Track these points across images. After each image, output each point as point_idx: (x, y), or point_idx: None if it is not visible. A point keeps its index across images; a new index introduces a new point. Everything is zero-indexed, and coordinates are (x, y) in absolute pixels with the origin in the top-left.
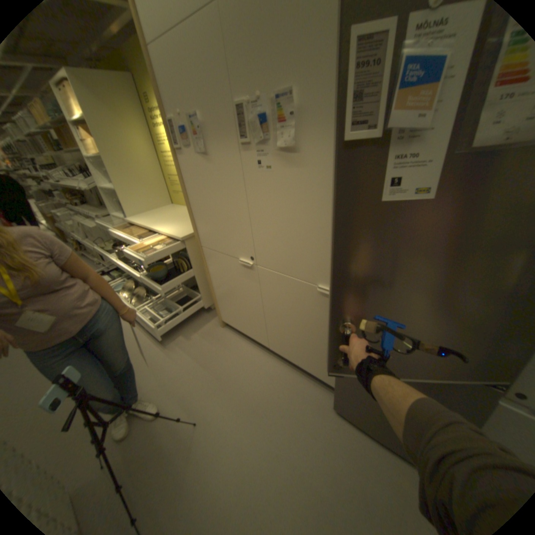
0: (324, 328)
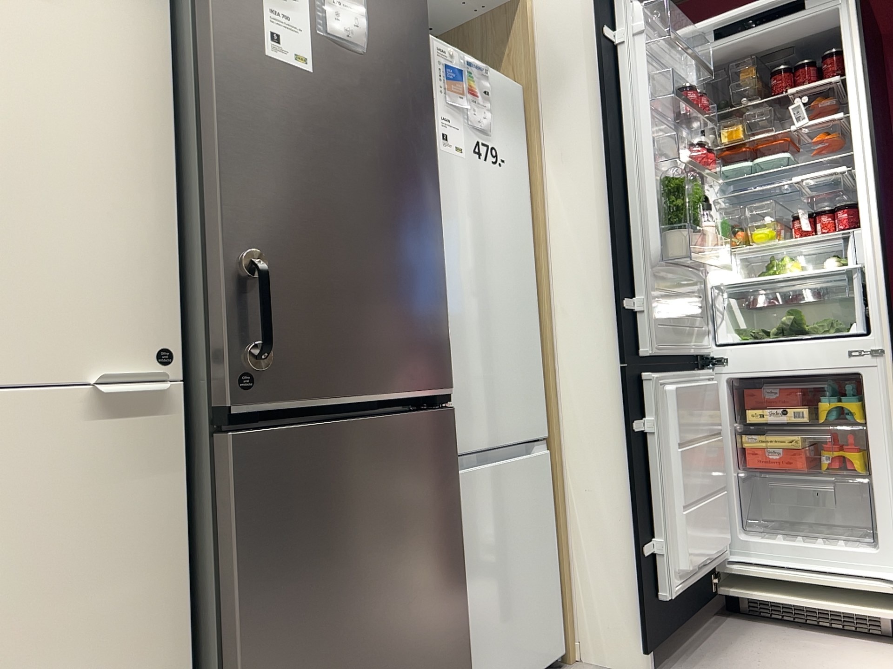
0: (121, 571)
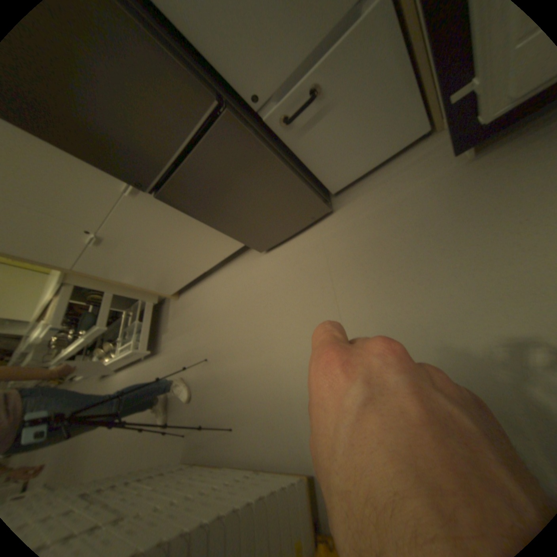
0: (179, 212)
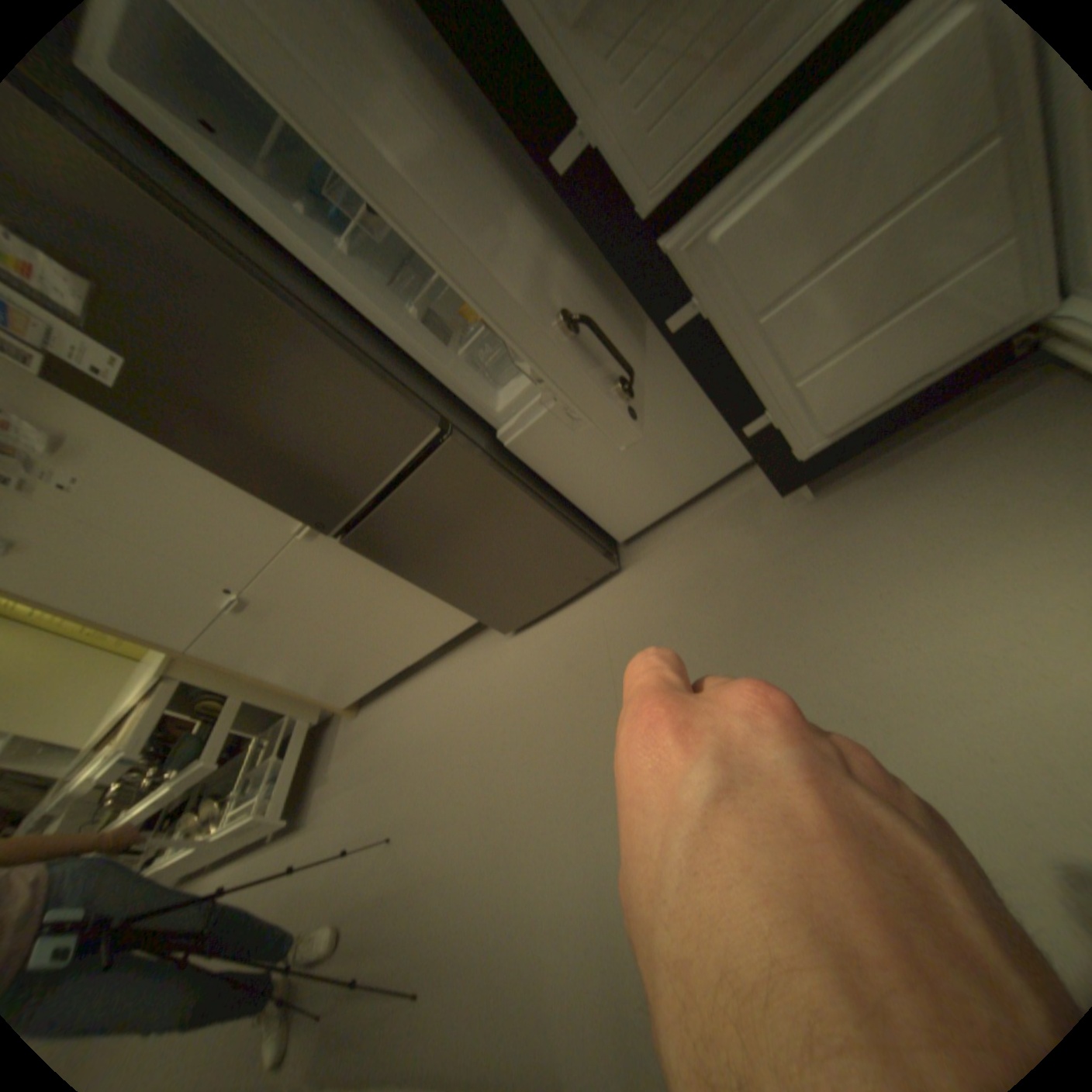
0: (376, 565)
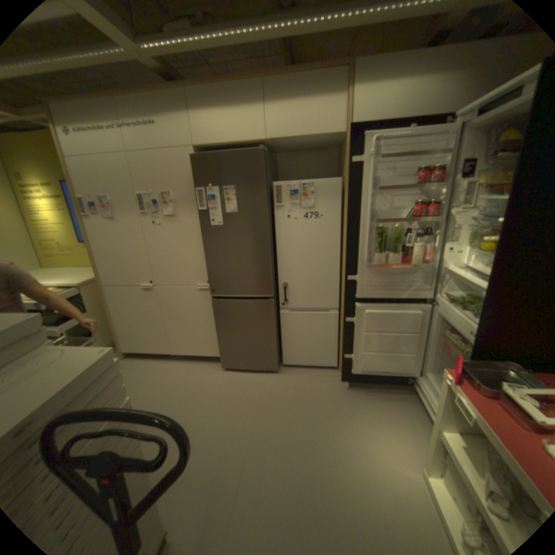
0: (206, 313)
